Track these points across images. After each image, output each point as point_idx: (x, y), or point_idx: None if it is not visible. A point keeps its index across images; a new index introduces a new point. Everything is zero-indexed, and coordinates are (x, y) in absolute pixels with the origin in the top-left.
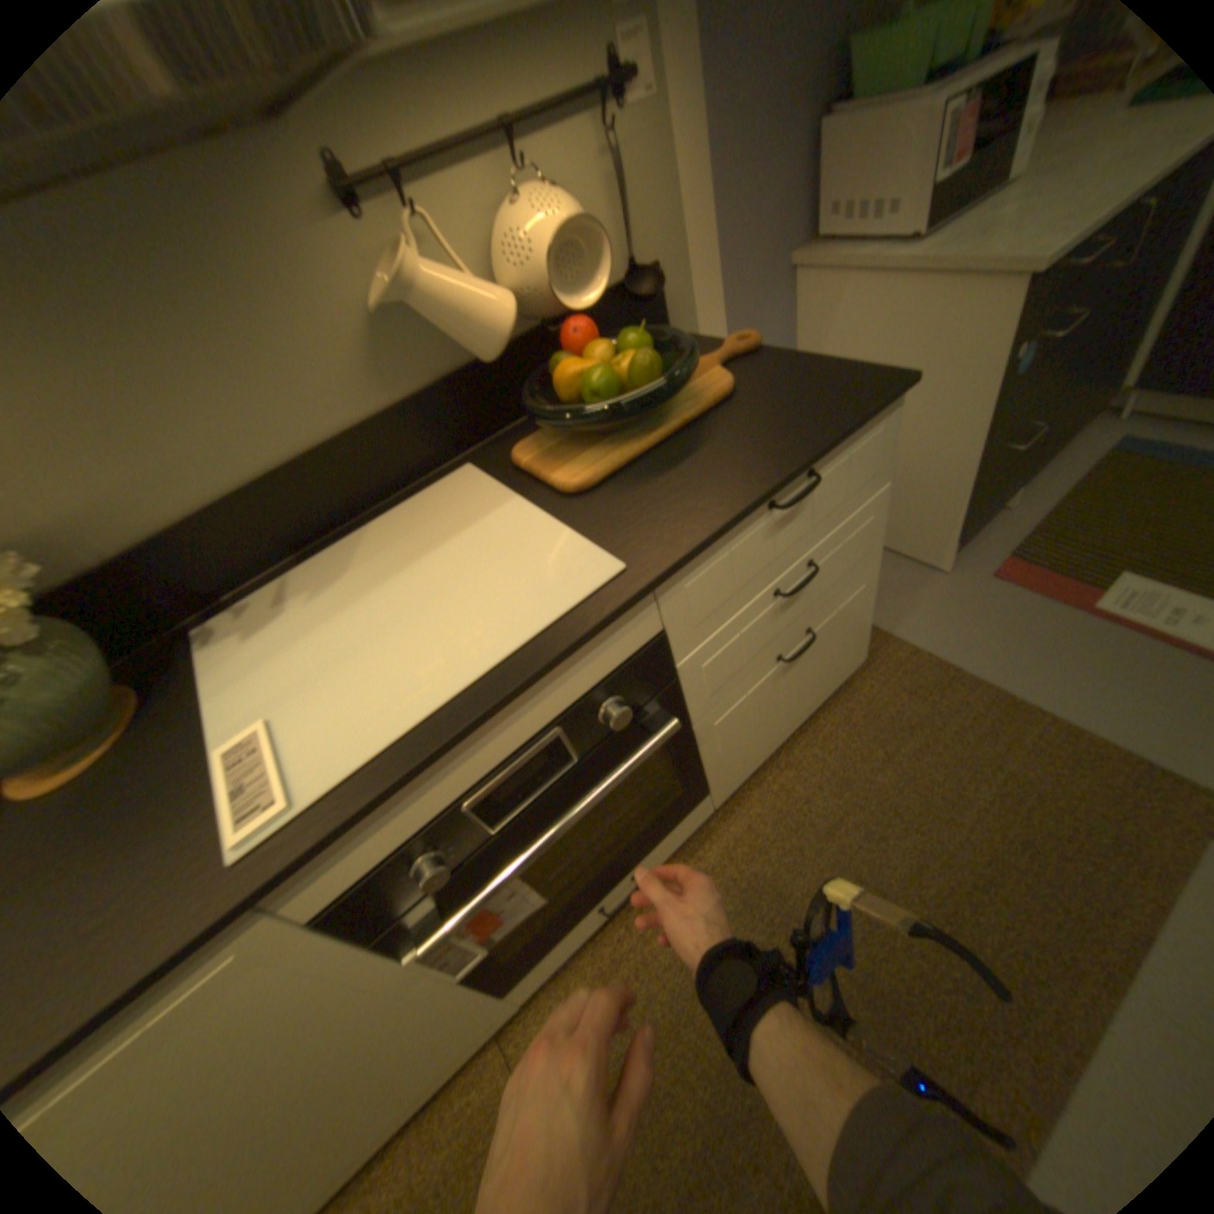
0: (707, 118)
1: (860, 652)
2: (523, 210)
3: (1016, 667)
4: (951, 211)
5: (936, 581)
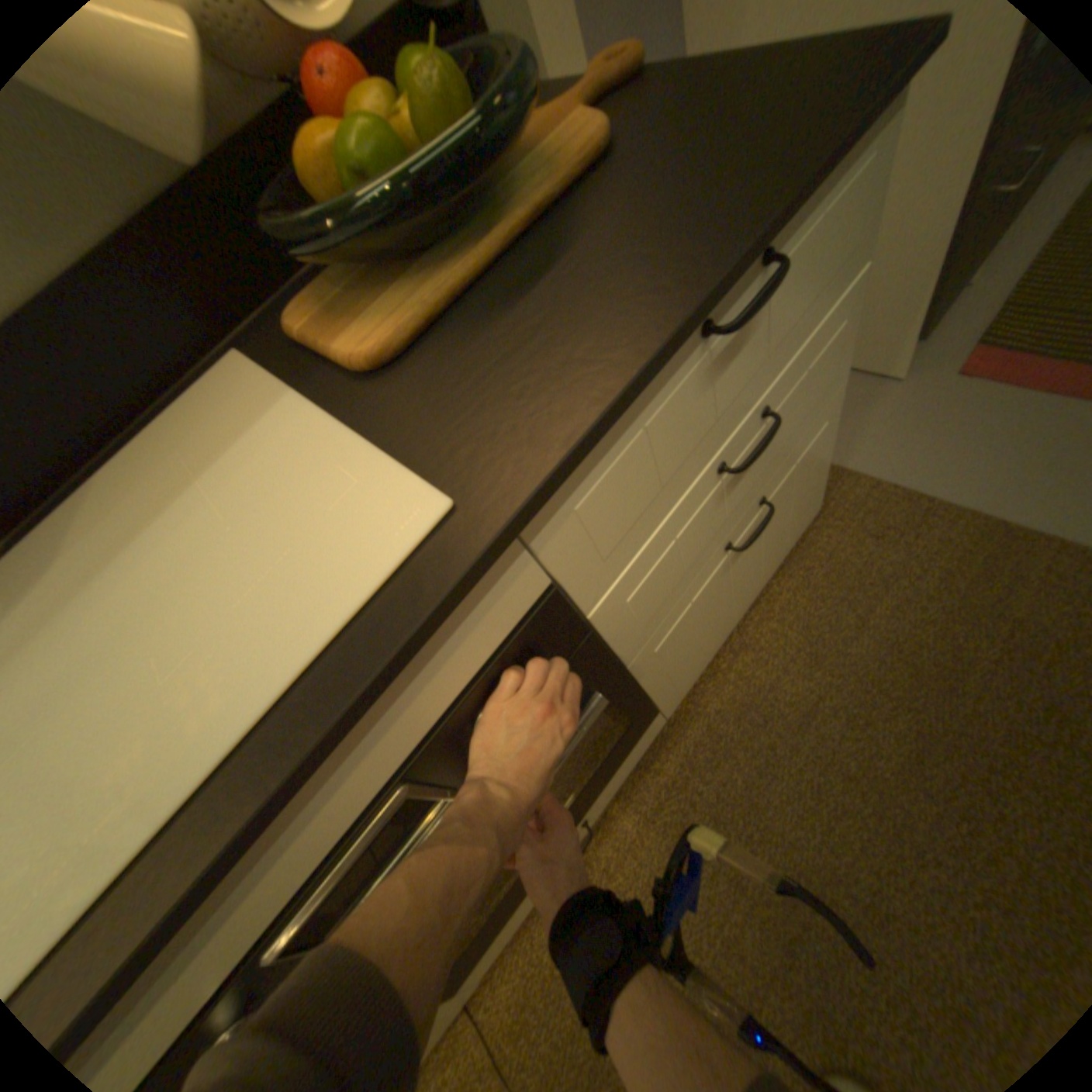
0: None
1: (816, 501)
2: None
3: (1003, 484)
4: None
5: (888, 392)
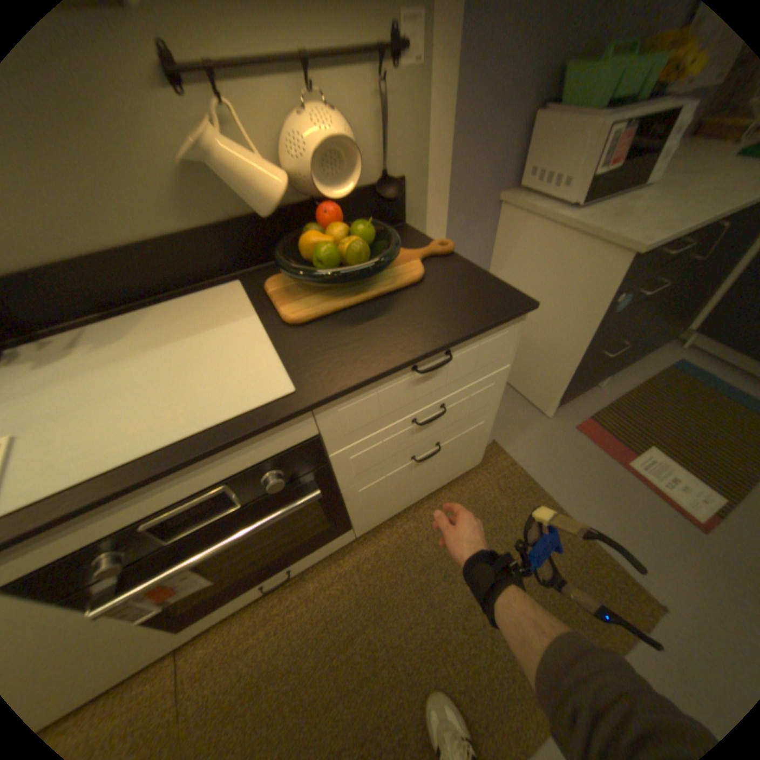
0: (457, 89)
1: (476, 458)
2: (305, 121)
3: (570, 490)
4: (606, 193)
5: (541, 421)
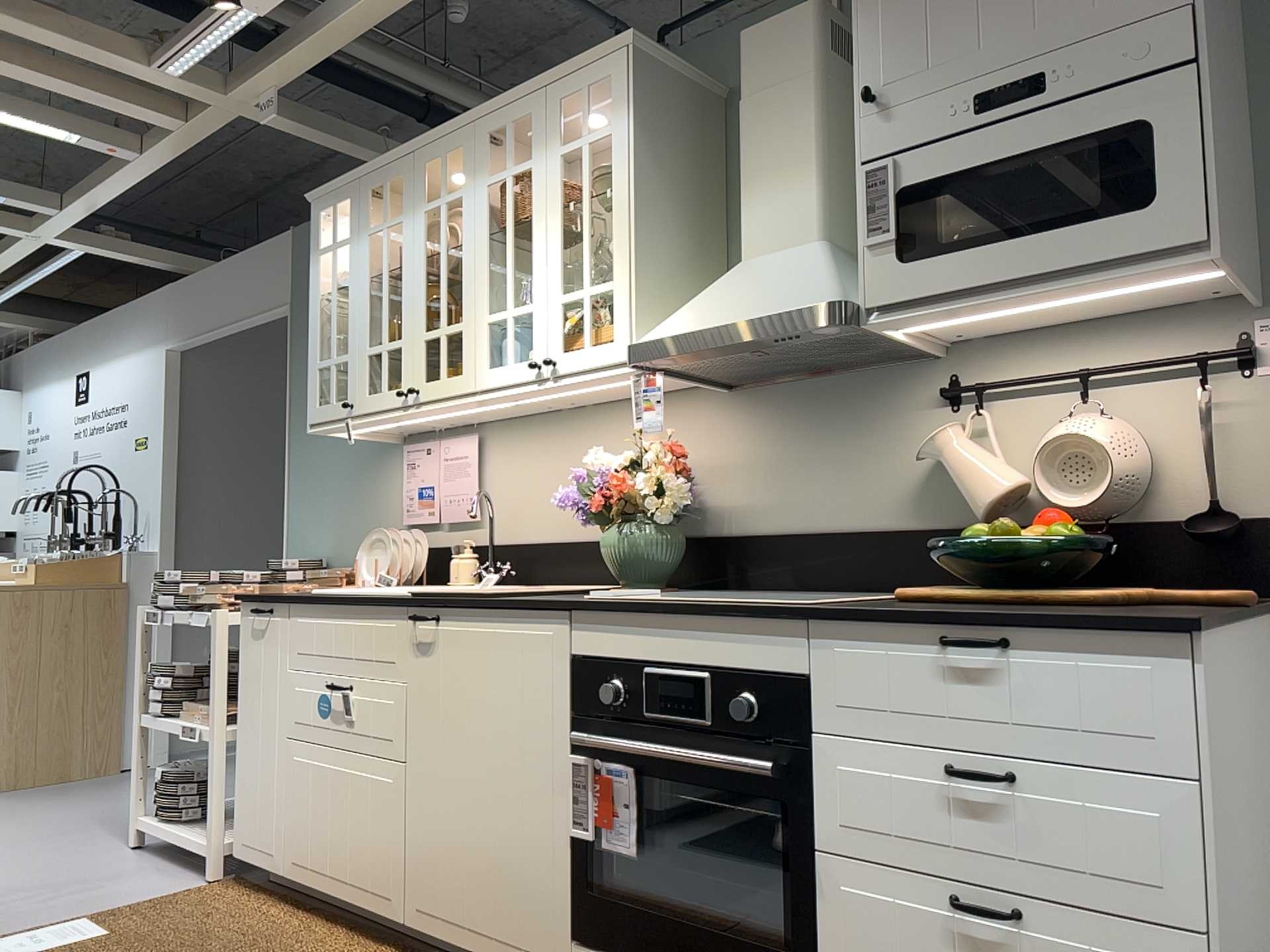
0: None
1: None
2: (1061, 425)
3: None
4: None
5: None
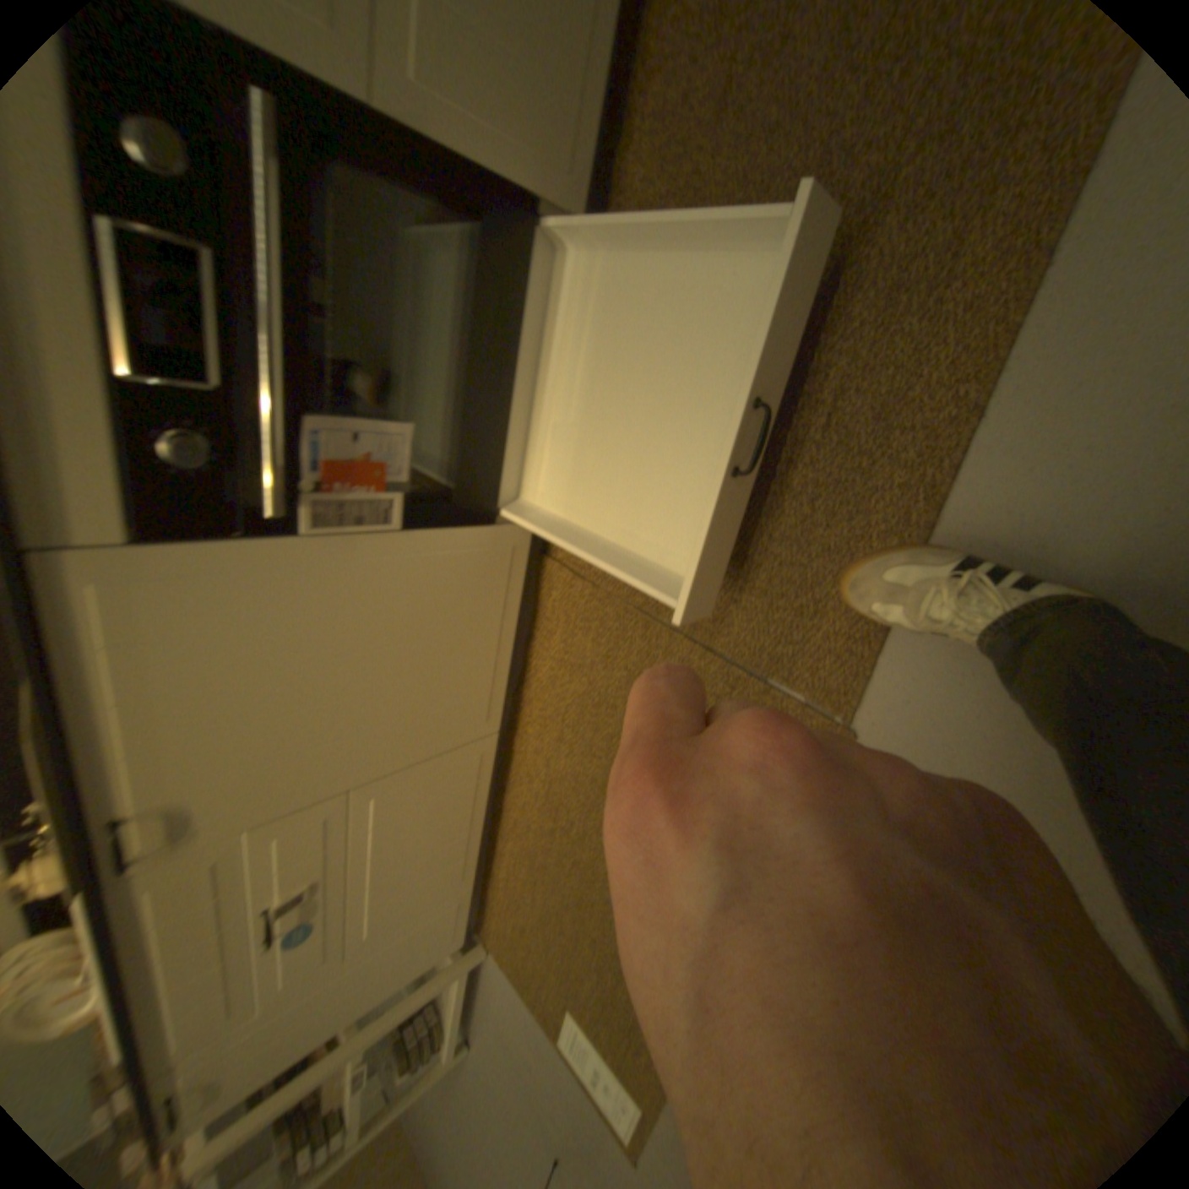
0: None
1: None
2: None
3: None
4: None
5: None
